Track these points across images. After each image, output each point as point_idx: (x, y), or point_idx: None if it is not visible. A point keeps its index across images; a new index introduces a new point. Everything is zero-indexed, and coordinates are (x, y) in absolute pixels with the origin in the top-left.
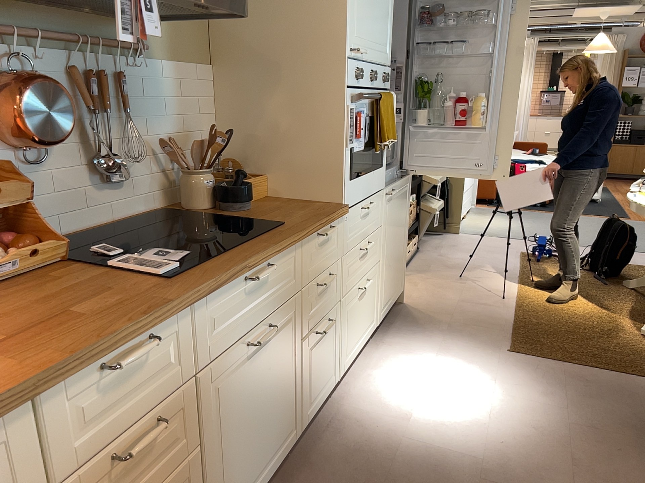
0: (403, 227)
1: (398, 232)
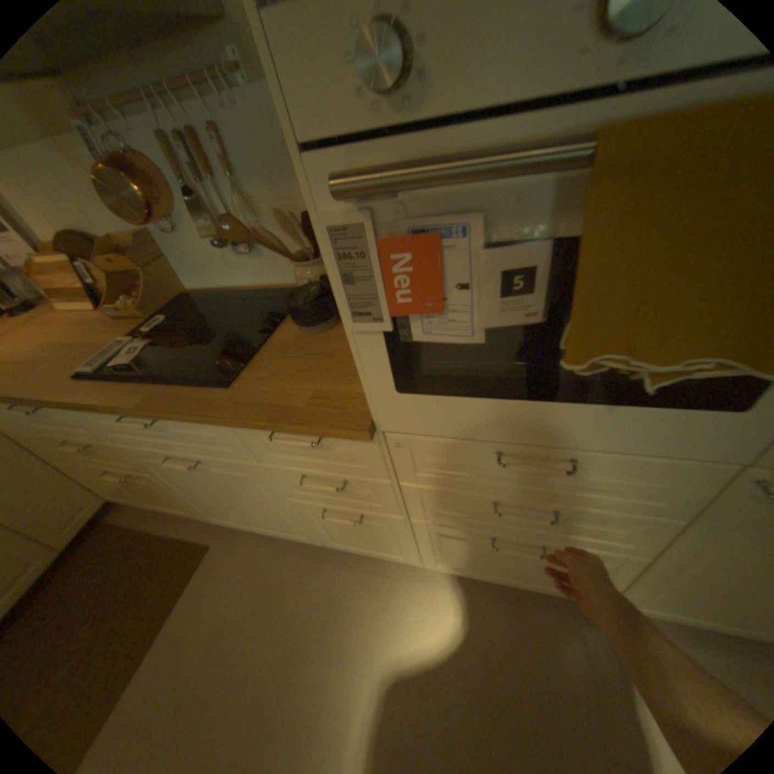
0: None
1: None
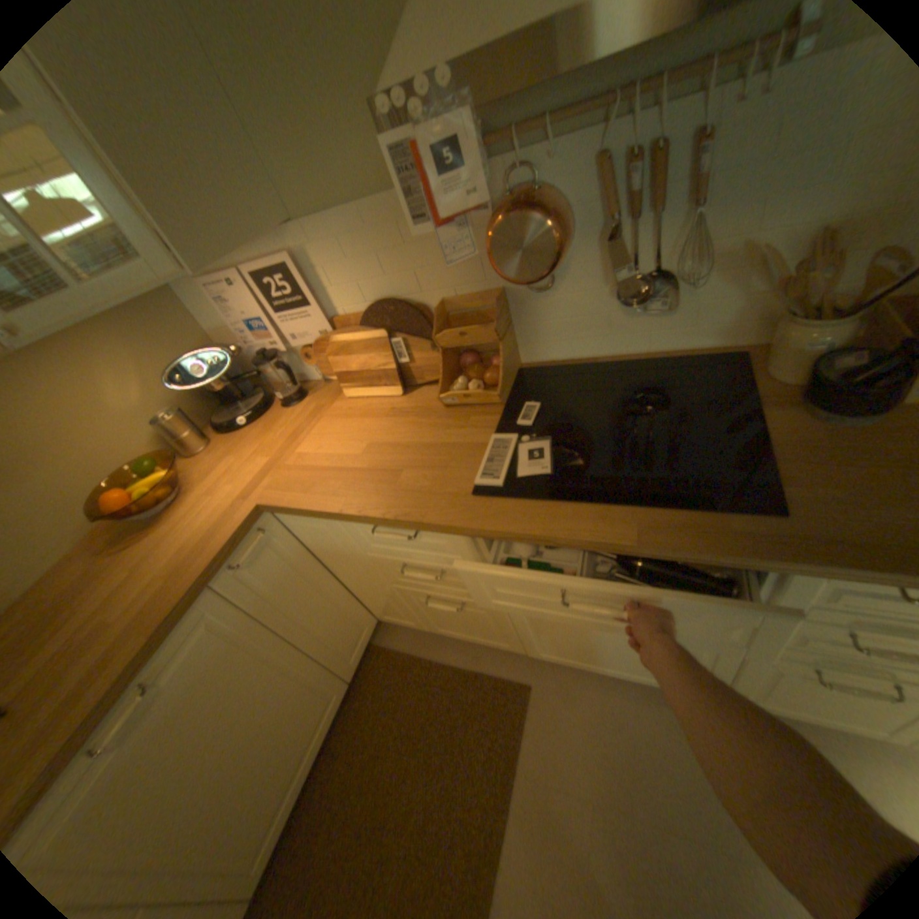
0: None
1: None
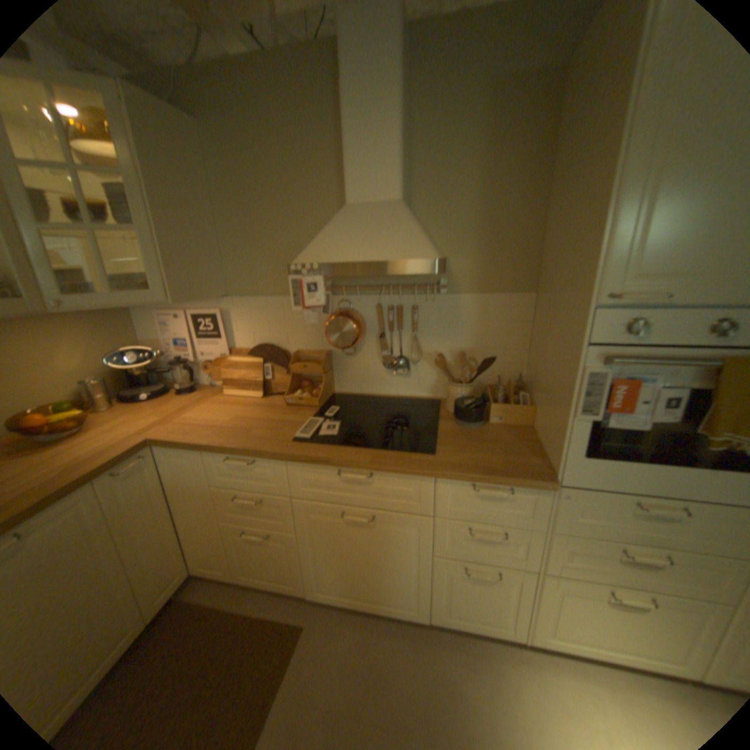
0: None
1: None
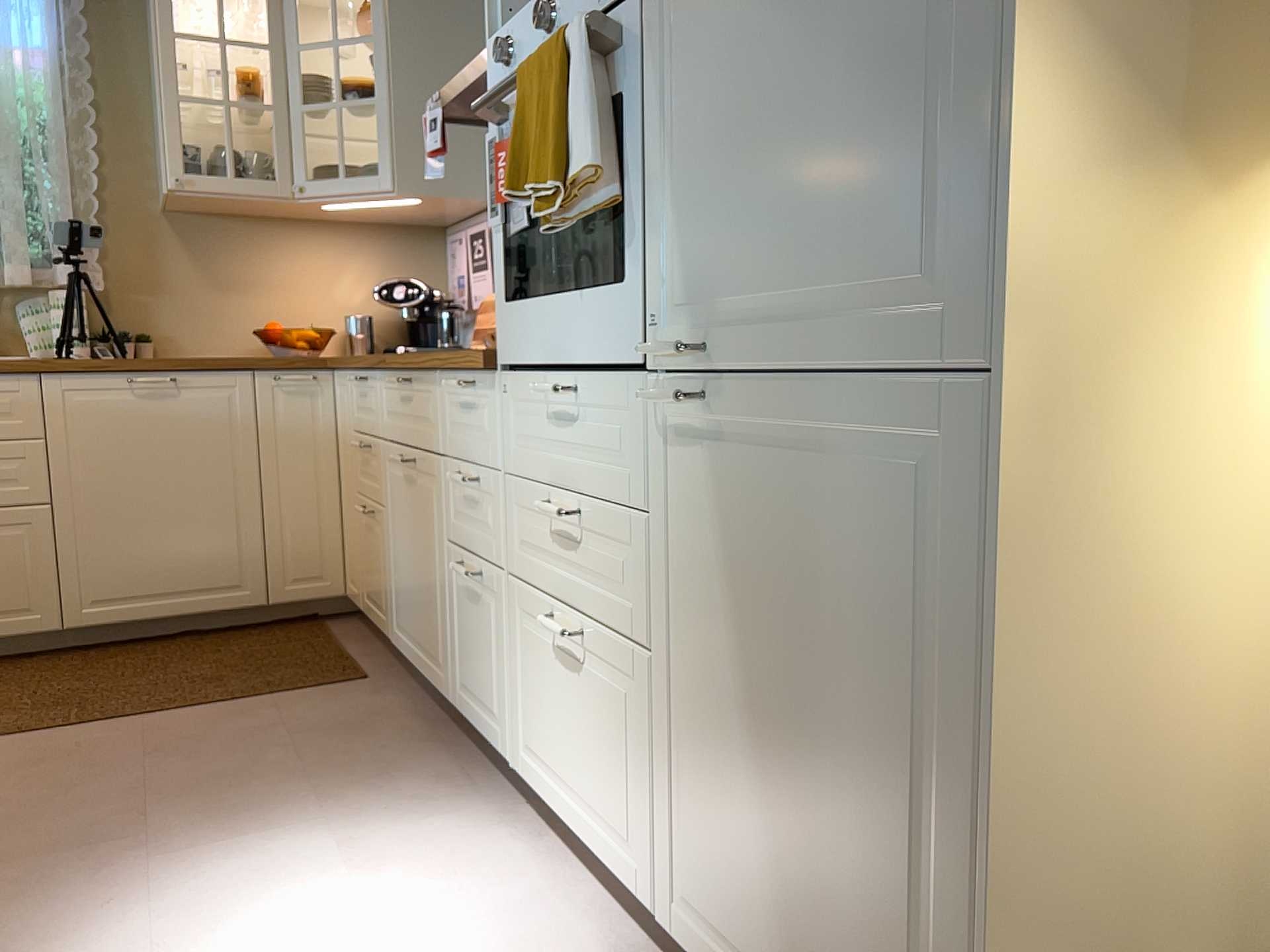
0: (888, 713)
1: (805, 676)
